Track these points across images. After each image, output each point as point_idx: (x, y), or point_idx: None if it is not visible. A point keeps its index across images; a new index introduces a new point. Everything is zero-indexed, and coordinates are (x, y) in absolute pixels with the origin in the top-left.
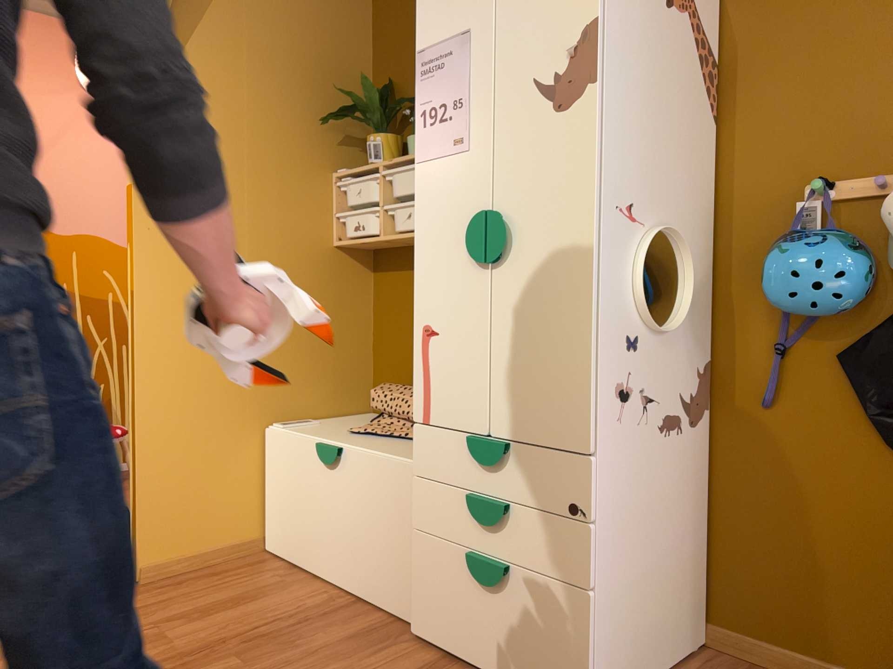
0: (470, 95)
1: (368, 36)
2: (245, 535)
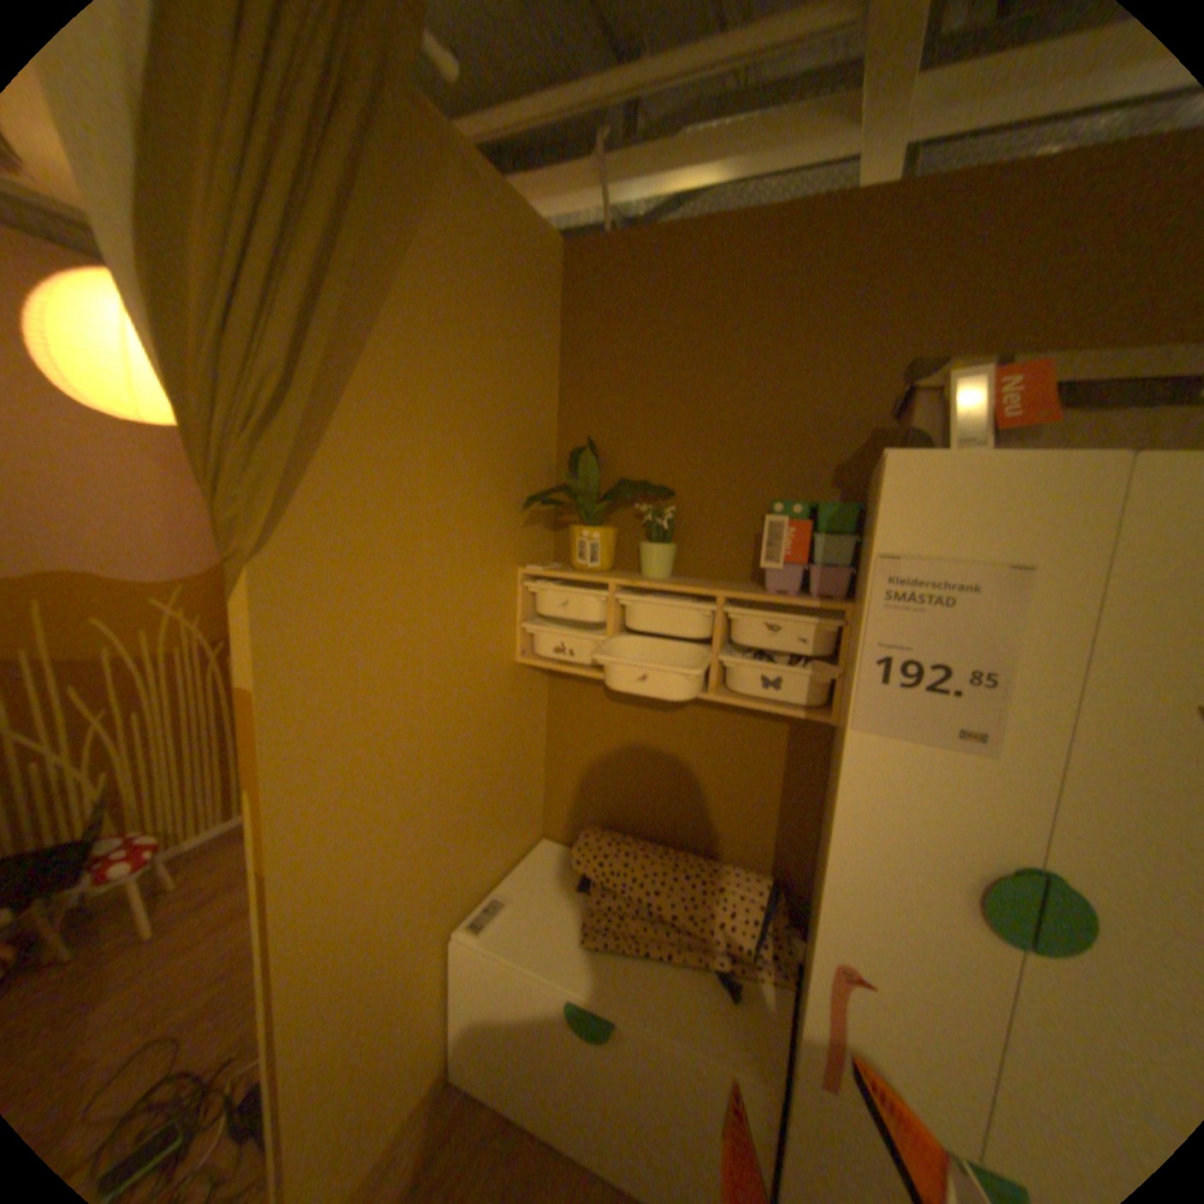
0: (1022, 675)
1: (555, 368)
2: (427, 1080)
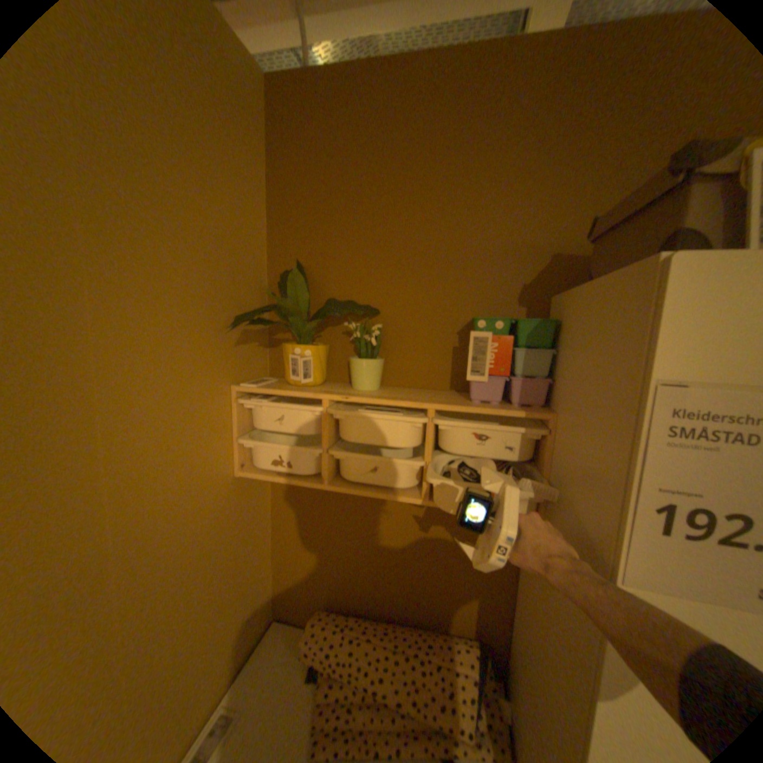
0: None
1: (262, 193)
2: None
